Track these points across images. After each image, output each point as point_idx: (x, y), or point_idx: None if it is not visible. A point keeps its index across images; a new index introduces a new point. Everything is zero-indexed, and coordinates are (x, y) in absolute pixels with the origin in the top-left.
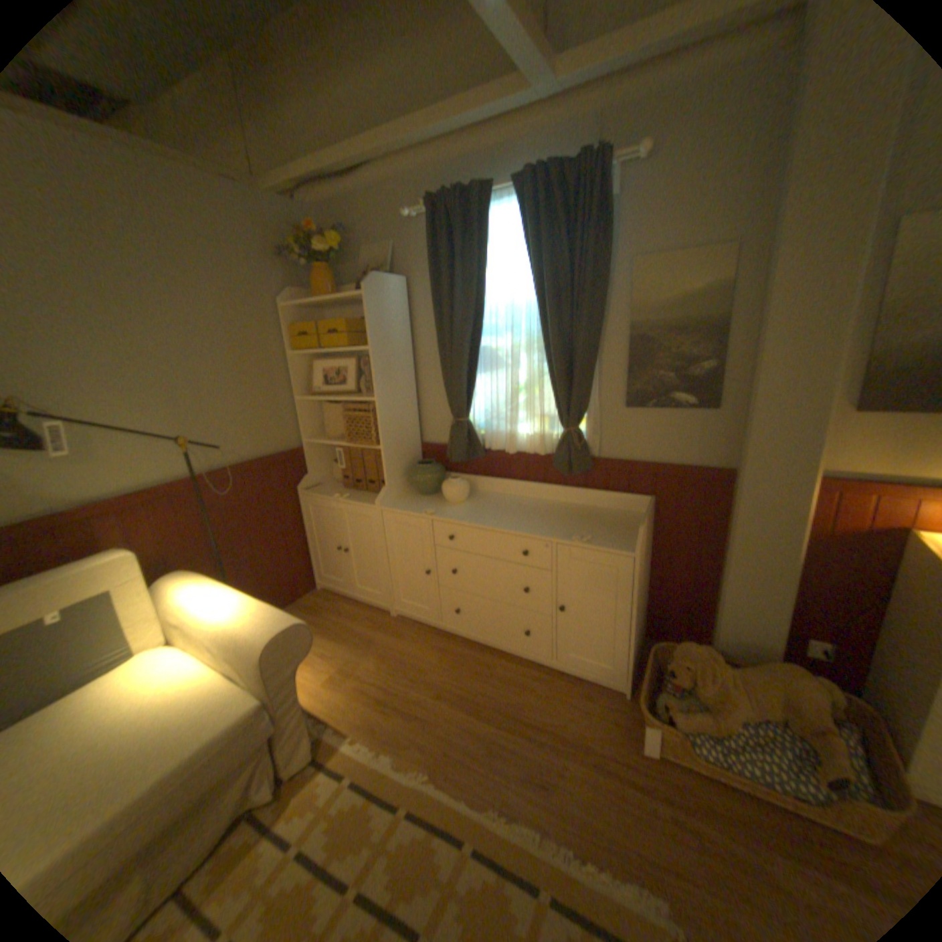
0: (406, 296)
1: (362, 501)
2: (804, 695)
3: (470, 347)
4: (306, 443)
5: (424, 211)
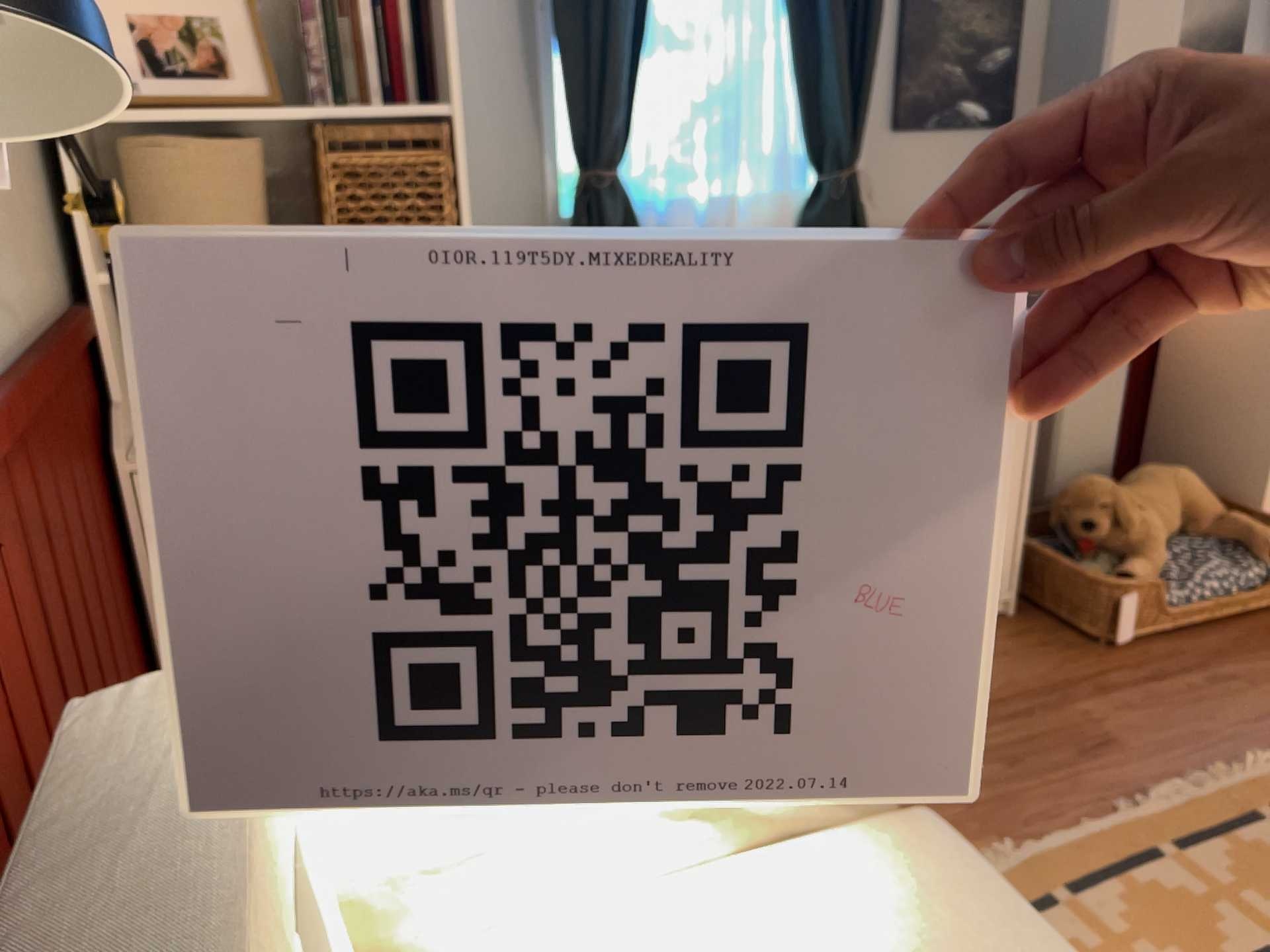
0: None
1: None
2: (1193, 487)
3: None
4: (97, 293)
5: None
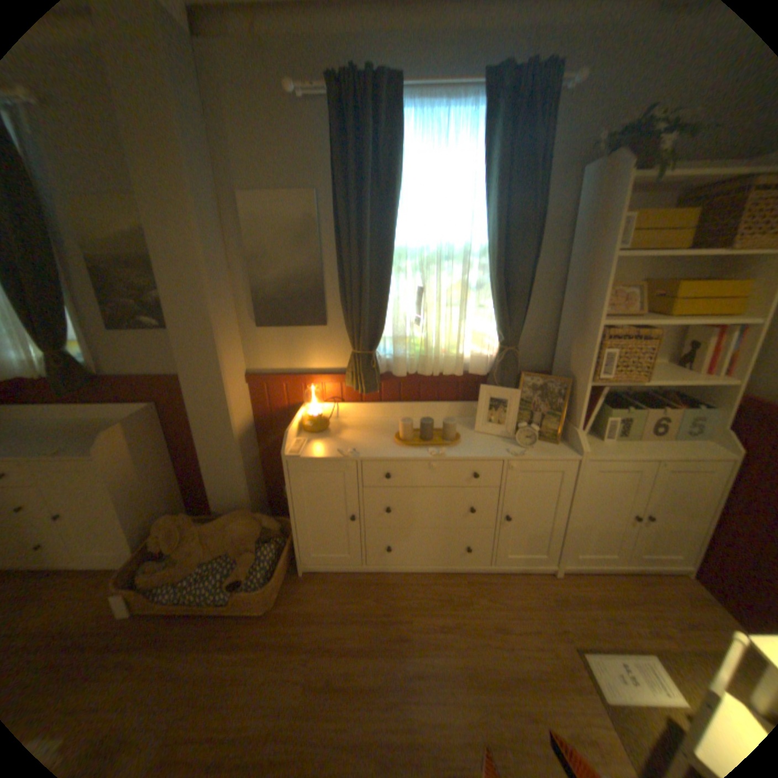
0: None
1: None
2: (234, 532)
3: None
4: None
5: None
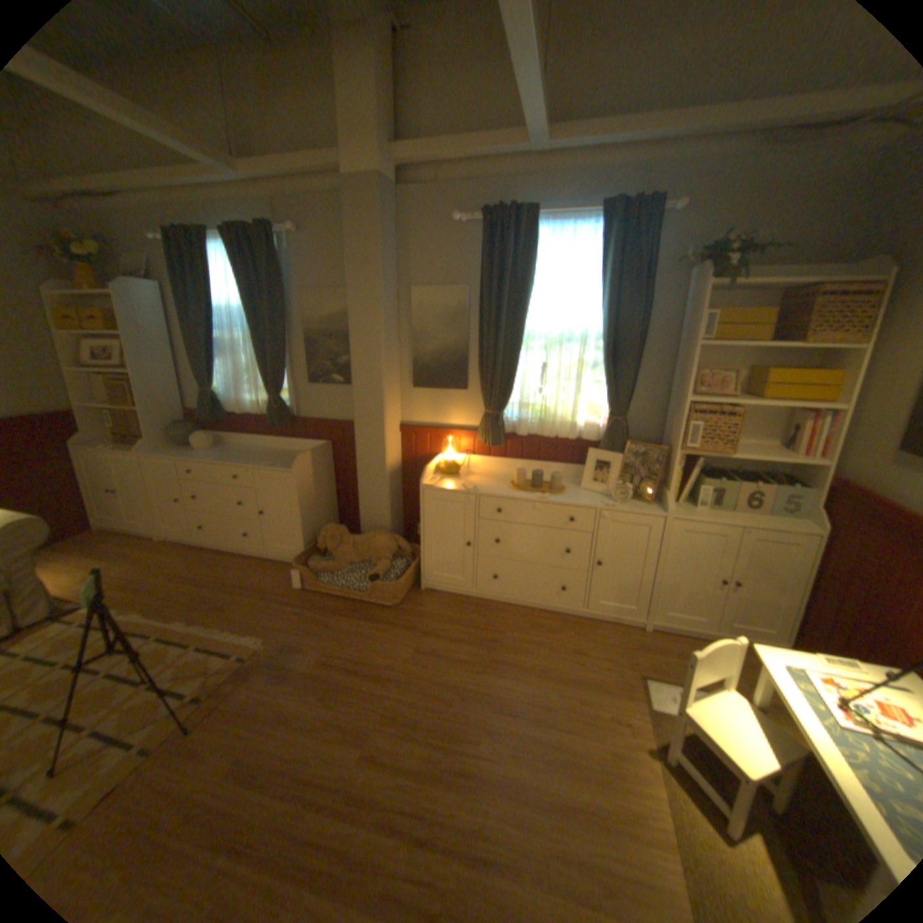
0: (158, 298)
1: (123, 453)
2: (378, 543)
3: (204, 339)
4: (75, 409)
5: (165, 239)
